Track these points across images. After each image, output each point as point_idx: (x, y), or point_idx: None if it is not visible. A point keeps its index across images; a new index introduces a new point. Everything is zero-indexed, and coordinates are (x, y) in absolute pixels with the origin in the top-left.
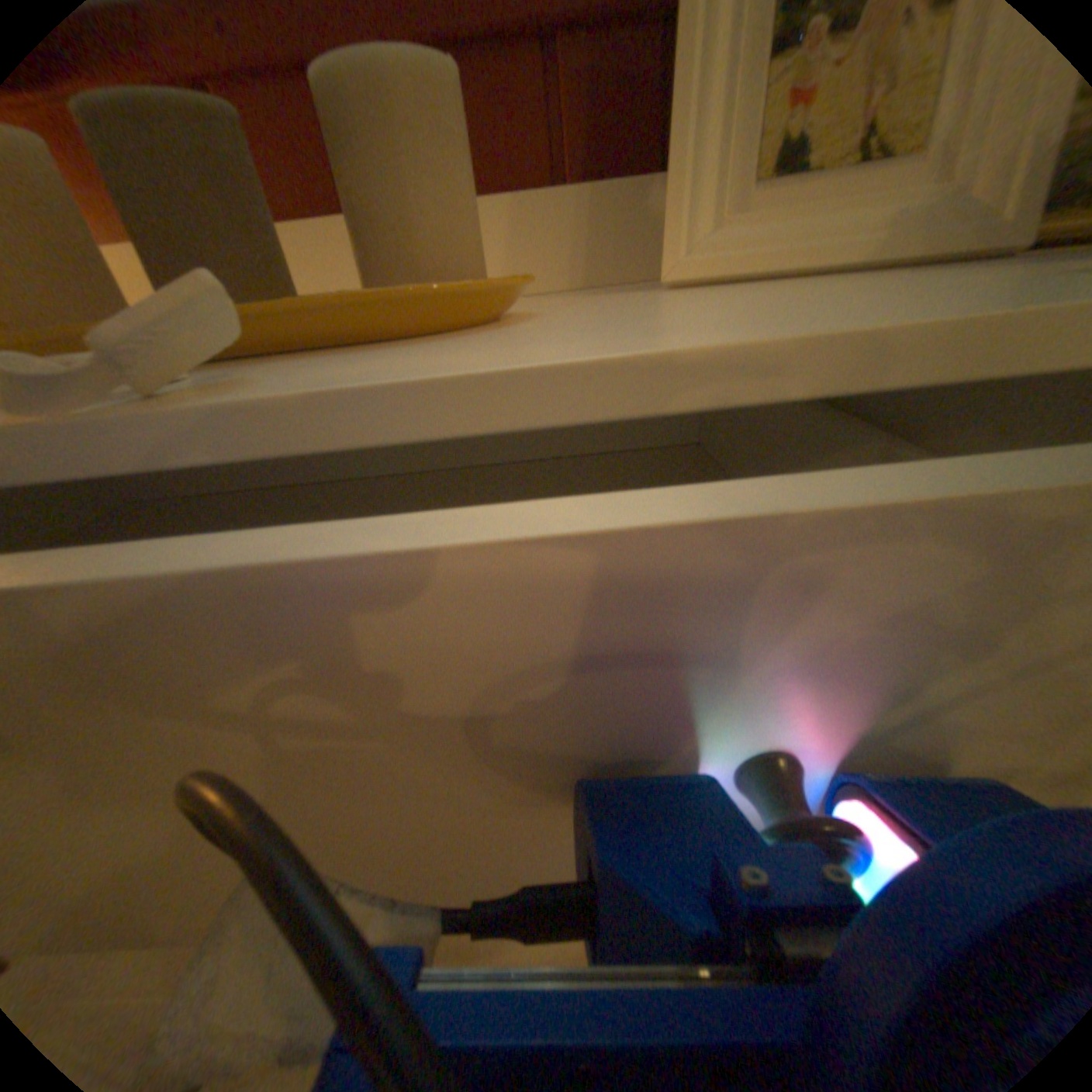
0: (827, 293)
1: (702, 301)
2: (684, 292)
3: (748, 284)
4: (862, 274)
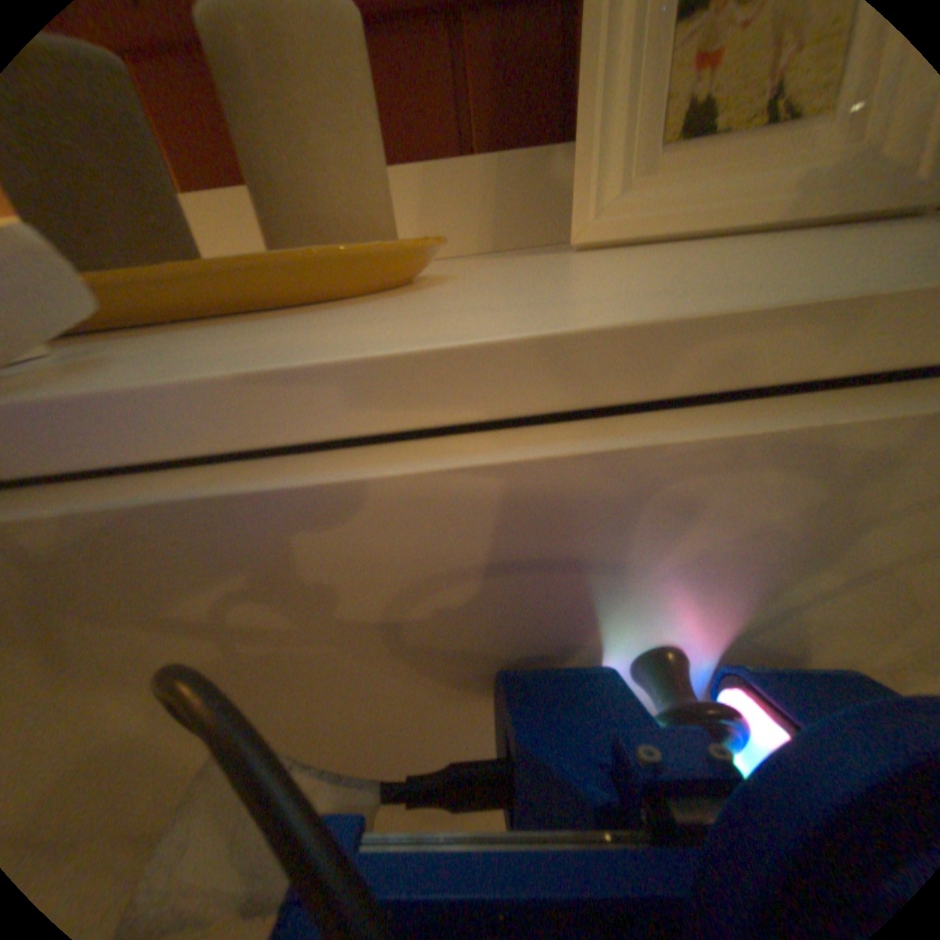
0: (747, 253)
1: (615, 262)
2: (594, 254)
3: (656, 246)
4: (771, 235)
